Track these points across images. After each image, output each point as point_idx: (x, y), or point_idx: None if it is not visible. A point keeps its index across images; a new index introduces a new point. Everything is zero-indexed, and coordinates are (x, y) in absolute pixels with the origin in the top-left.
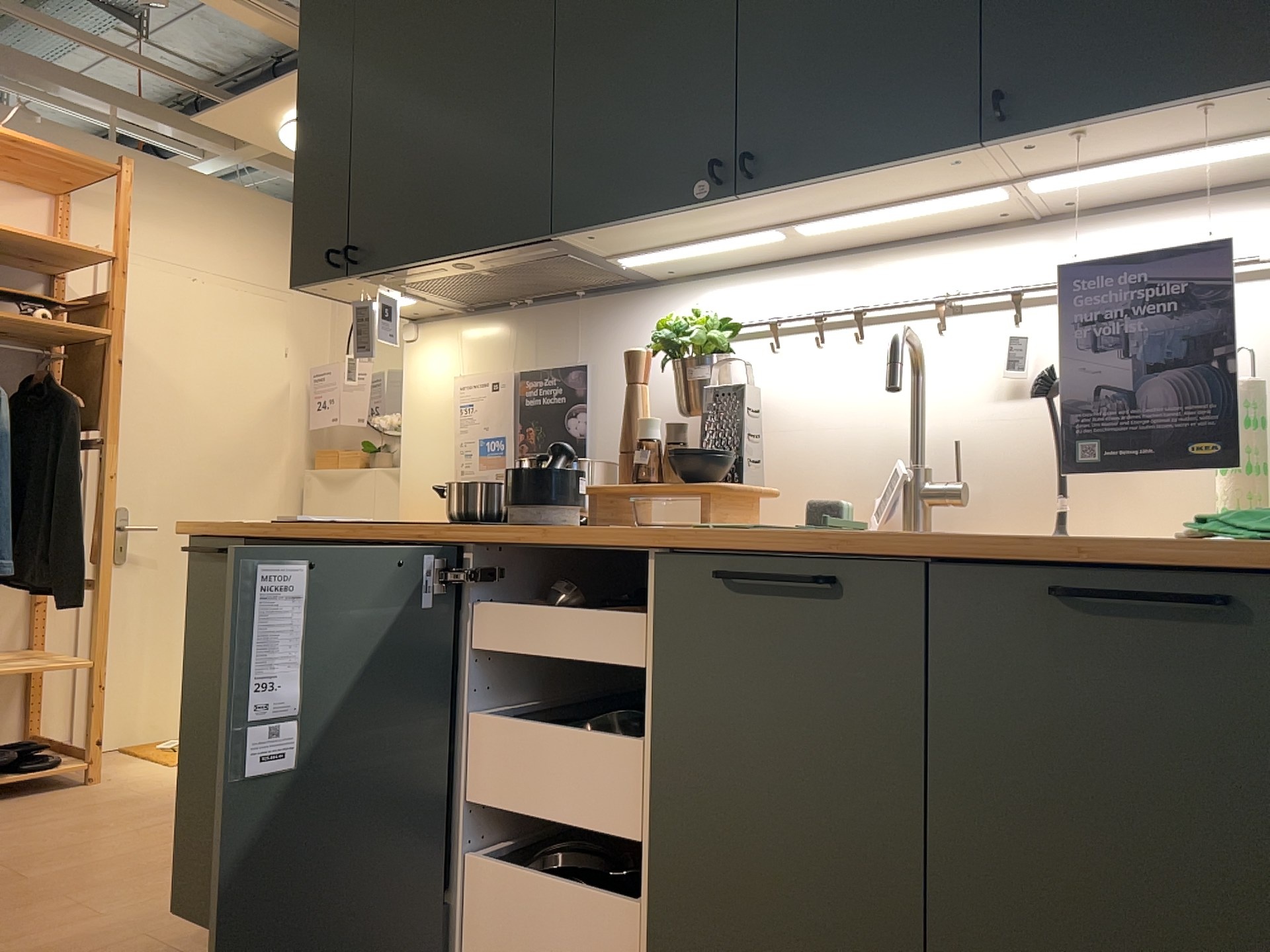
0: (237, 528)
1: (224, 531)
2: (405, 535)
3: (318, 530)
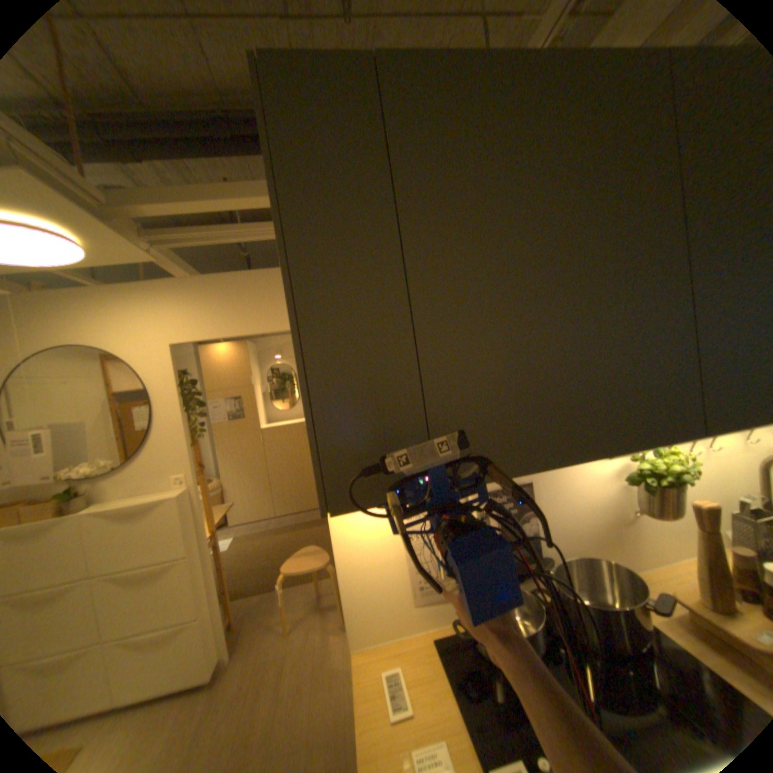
0: None
1: None
2: None
3: None
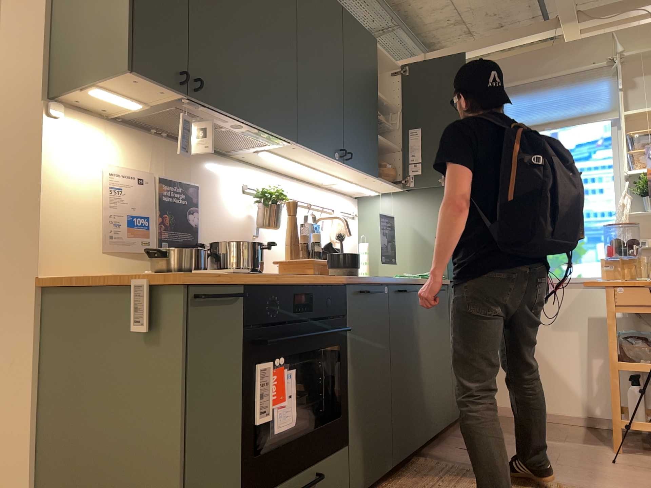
0: (245, 279)
1: (231, 280)
2: (325, 281)
3: (282, 279)
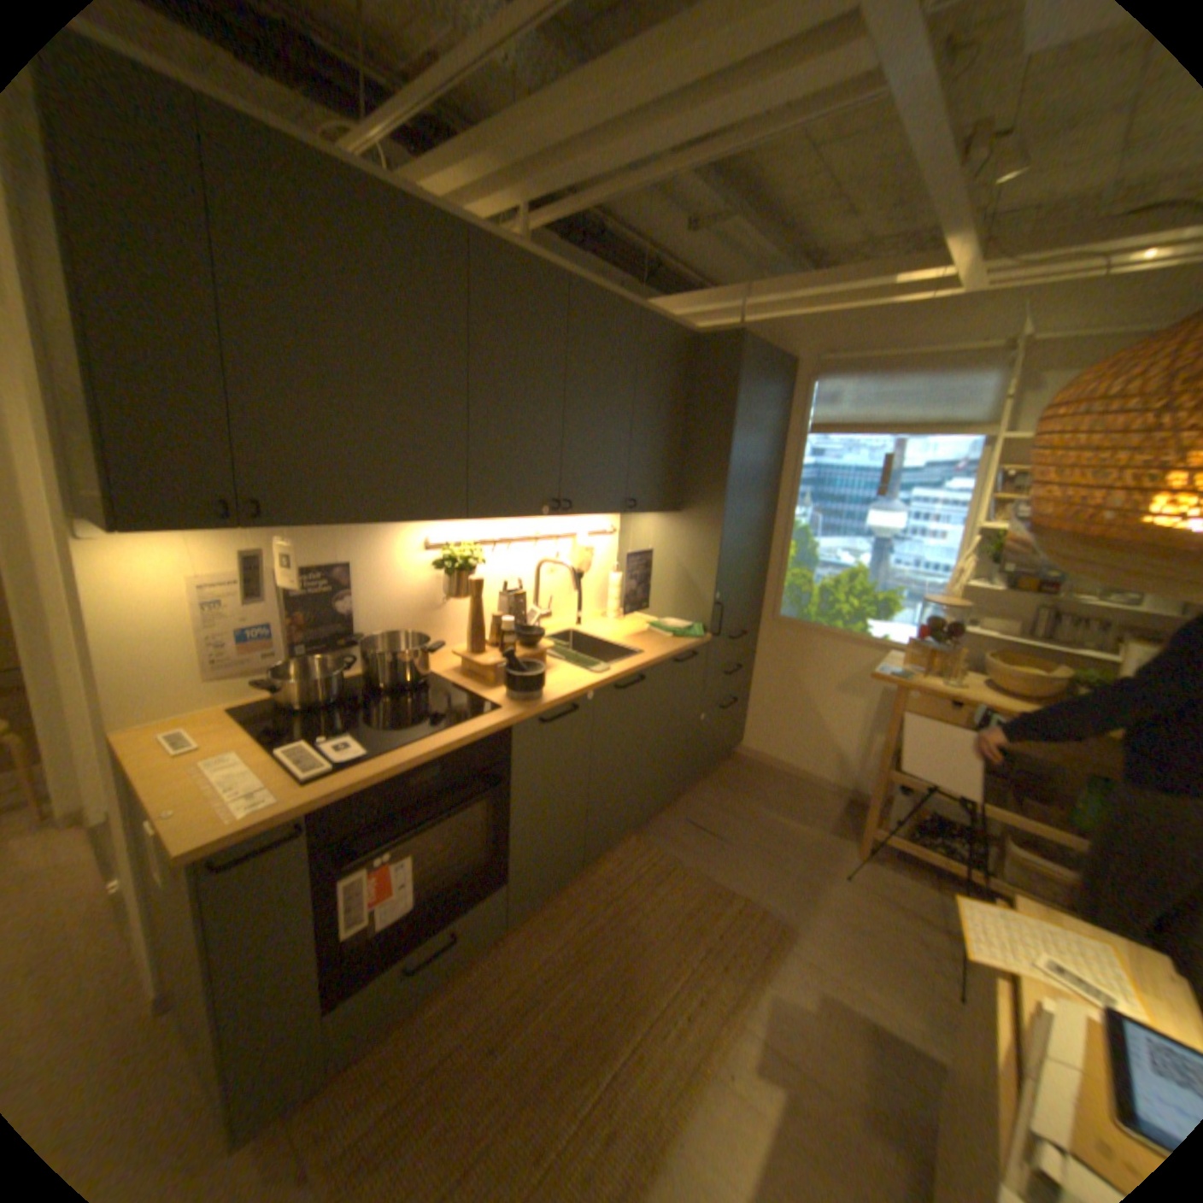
0: (303, 810)
1: (276, 822)
2: (472, 734)
3: (388, 765)
